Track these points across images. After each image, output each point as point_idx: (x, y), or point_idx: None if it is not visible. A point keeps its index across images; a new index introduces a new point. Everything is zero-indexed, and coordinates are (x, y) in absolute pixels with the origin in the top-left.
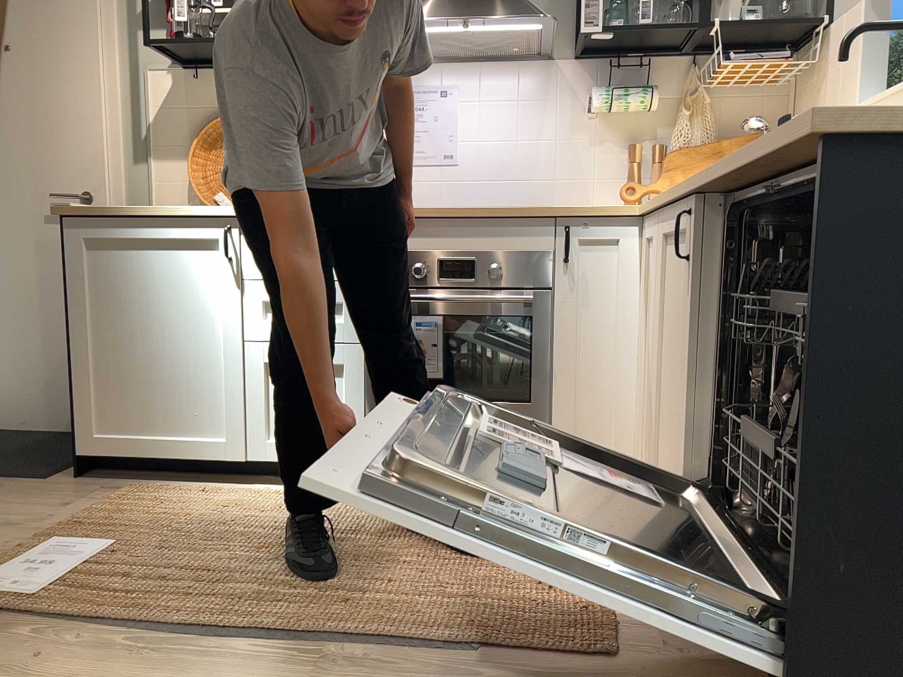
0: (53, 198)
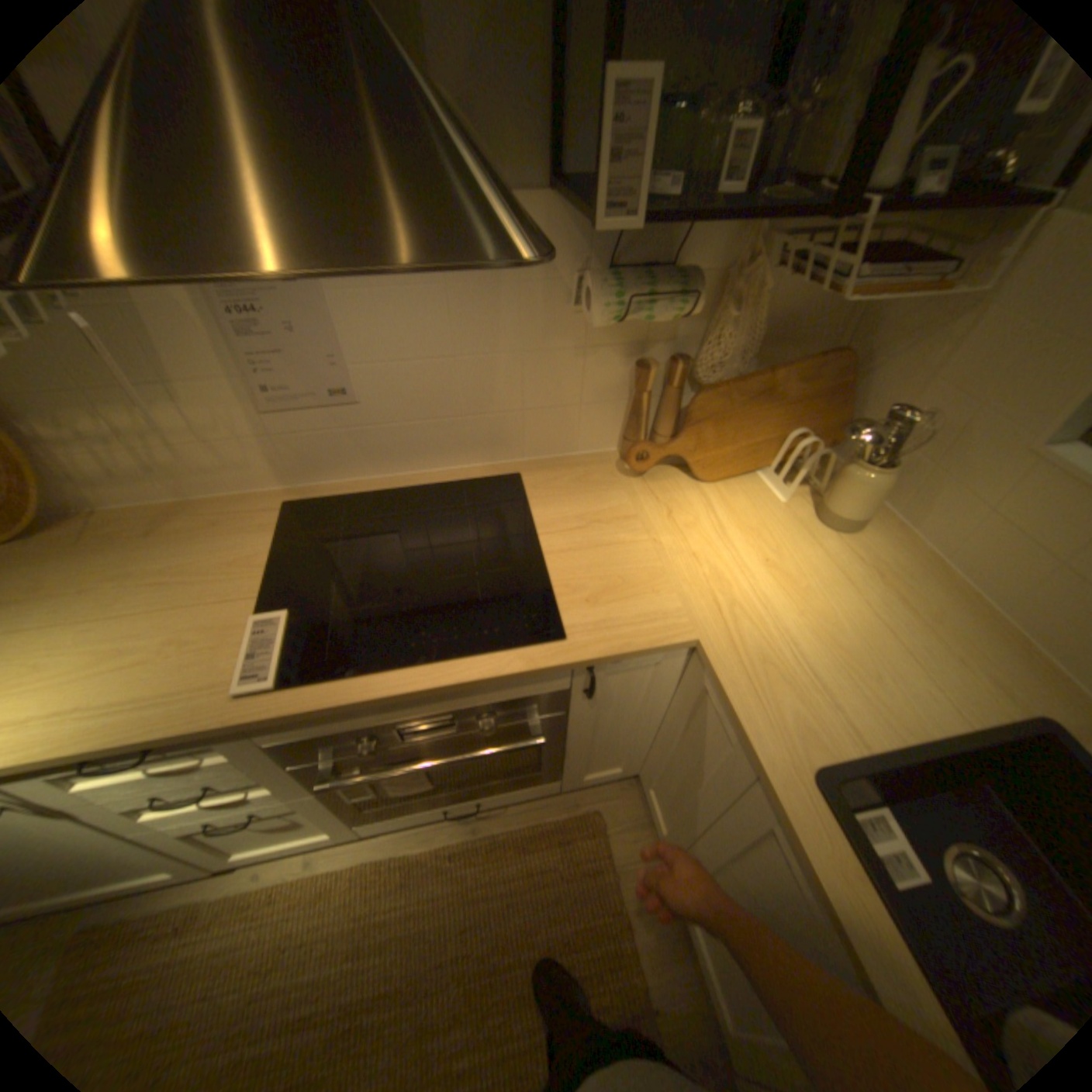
0: None
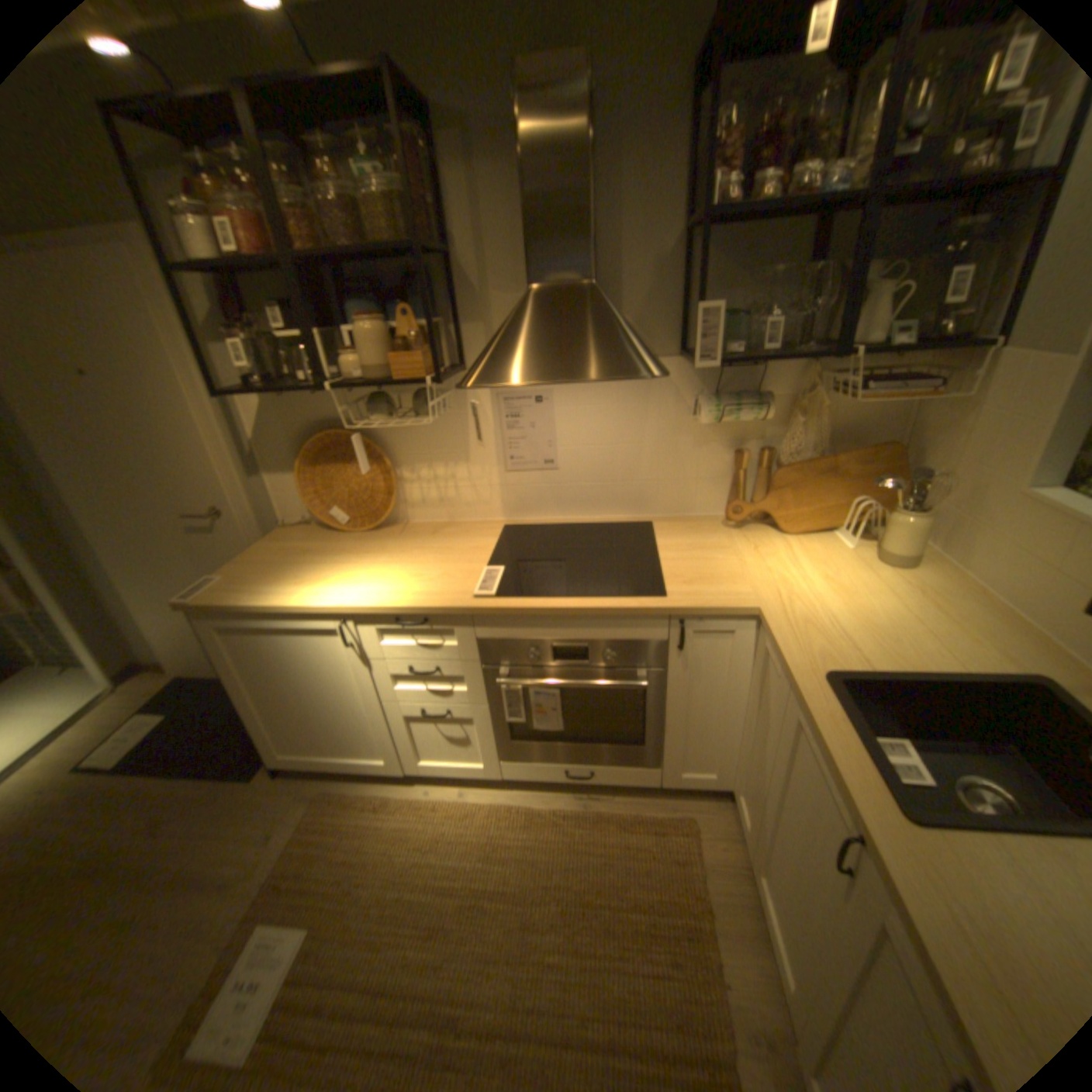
0: (181, 520)
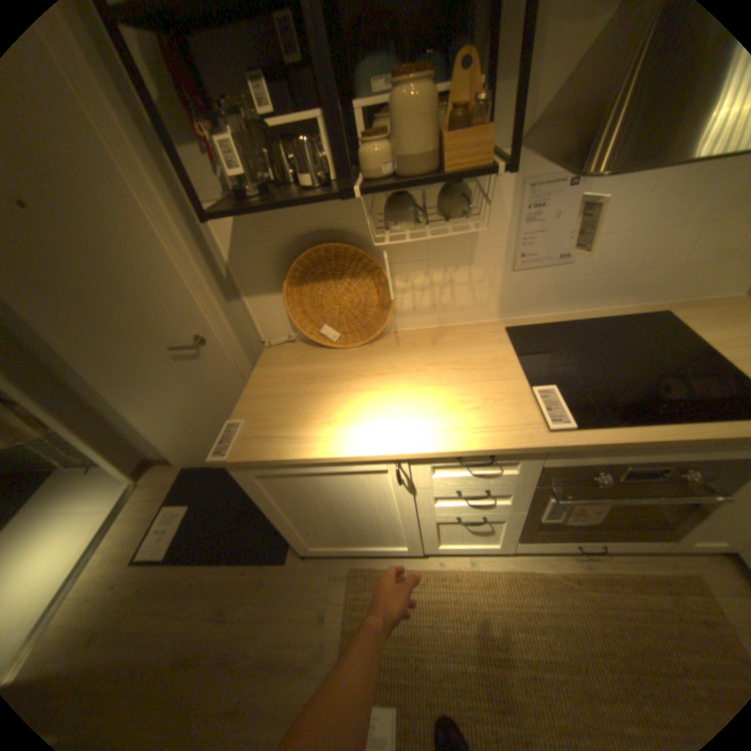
0: (173, 349)
